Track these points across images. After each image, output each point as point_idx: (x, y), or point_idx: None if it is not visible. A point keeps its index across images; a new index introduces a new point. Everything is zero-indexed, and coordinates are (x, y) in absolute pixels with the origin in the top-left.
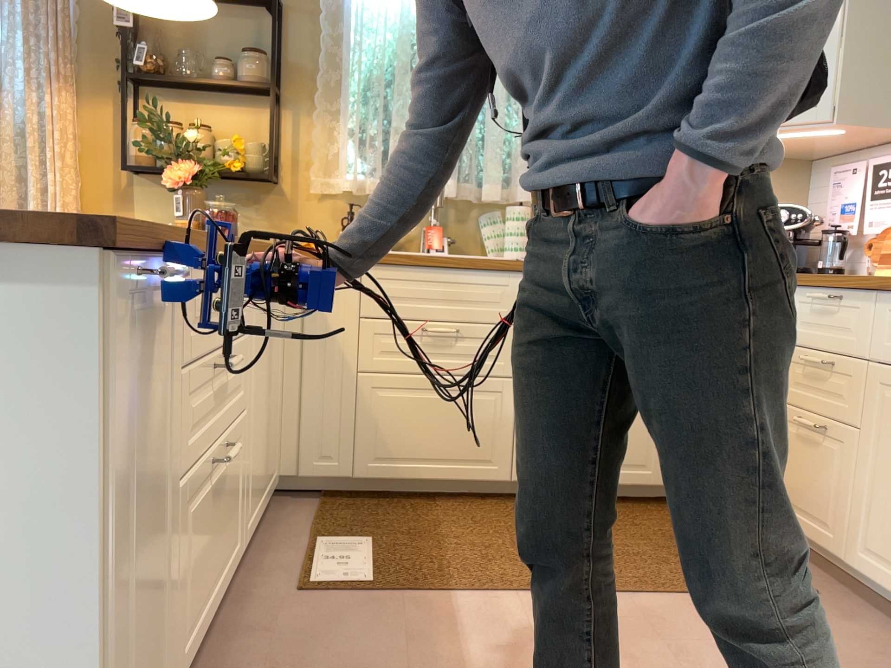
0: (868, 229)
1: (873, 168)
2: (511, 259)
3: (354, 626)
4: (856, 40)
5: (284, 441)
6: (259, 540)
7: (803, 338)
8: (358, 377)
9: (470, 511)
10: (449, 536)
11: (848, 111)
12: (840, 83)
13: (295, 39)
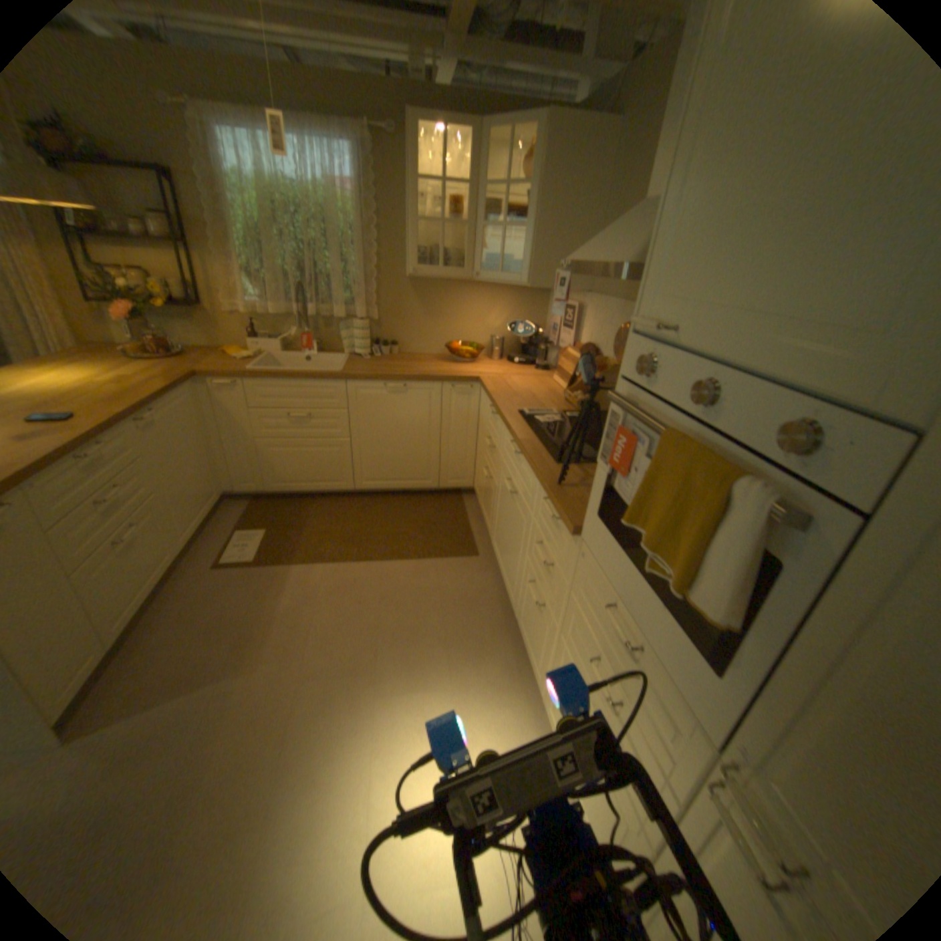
0: (560, 345)
1: (564, 307)
2: (356, 358)
3: (233, 590)
4: (543, 232)
5: (221, 476)
6: (204, 536)
7: (489, 428)
8: (256, 443)
9: (330, 508)
10: (309, 528)
11: (537, 281)
12: (532, 262)
13: (185, 199)
